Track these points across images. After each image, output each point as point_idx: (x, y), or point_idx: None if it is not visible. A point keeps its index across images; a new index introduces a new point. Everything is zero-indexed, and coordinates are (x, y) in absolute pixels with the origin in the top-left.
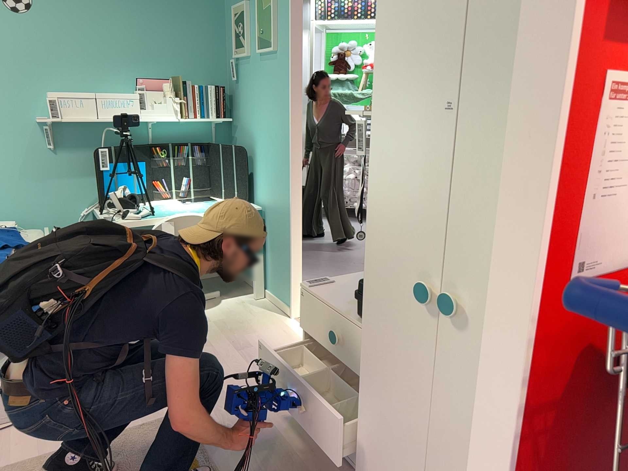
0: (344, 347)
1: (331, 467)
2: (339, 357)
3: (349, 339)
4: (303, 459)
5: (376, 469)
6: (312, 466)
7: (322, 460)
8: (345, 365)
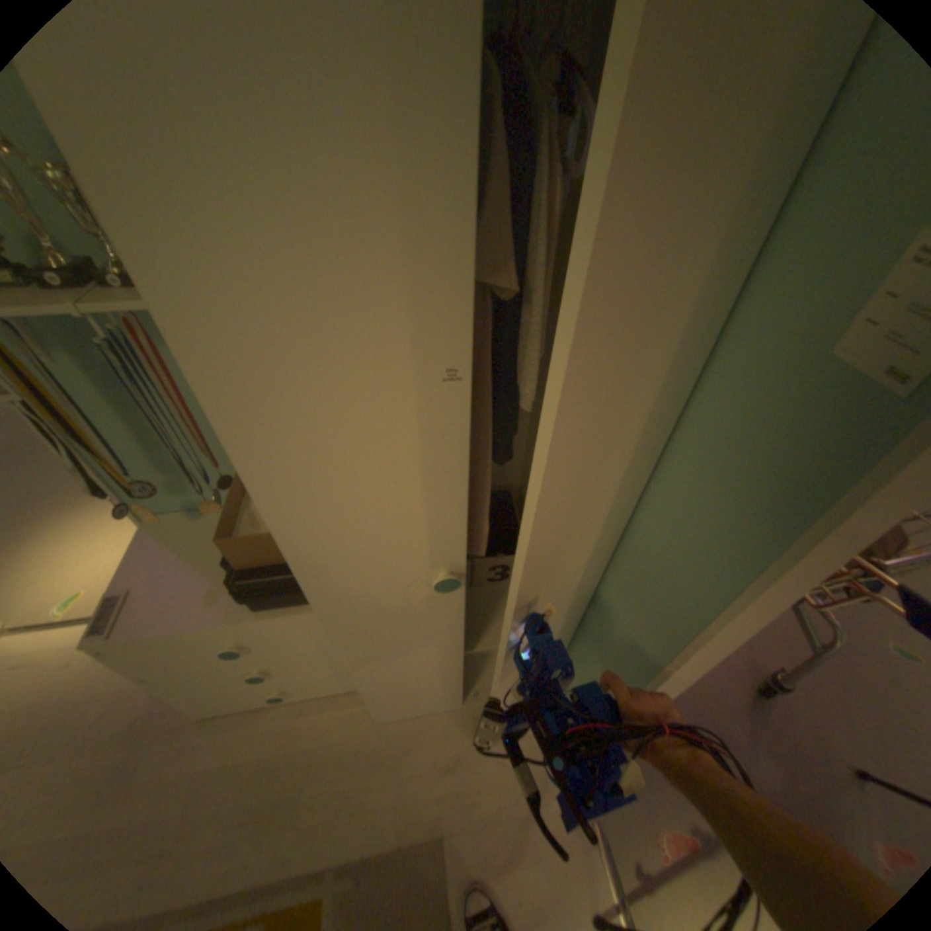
0: (252, 647)
1: (308, 720)
2: (248, 657)
3: (256, 638)
4: (278, 750)
5: (396, 695)
6: (294, 743)
7: (293, 726)
8: (264, 655)
